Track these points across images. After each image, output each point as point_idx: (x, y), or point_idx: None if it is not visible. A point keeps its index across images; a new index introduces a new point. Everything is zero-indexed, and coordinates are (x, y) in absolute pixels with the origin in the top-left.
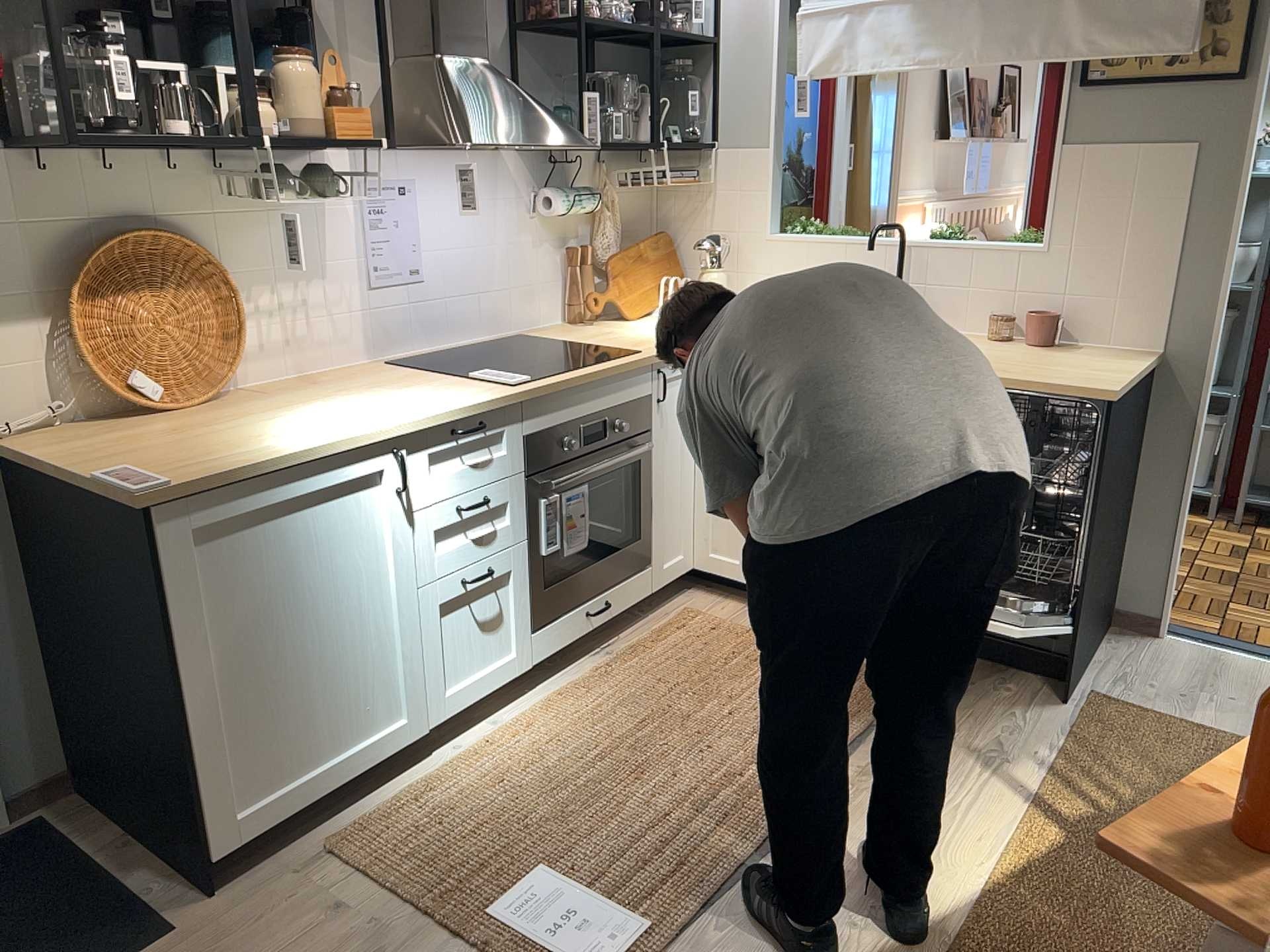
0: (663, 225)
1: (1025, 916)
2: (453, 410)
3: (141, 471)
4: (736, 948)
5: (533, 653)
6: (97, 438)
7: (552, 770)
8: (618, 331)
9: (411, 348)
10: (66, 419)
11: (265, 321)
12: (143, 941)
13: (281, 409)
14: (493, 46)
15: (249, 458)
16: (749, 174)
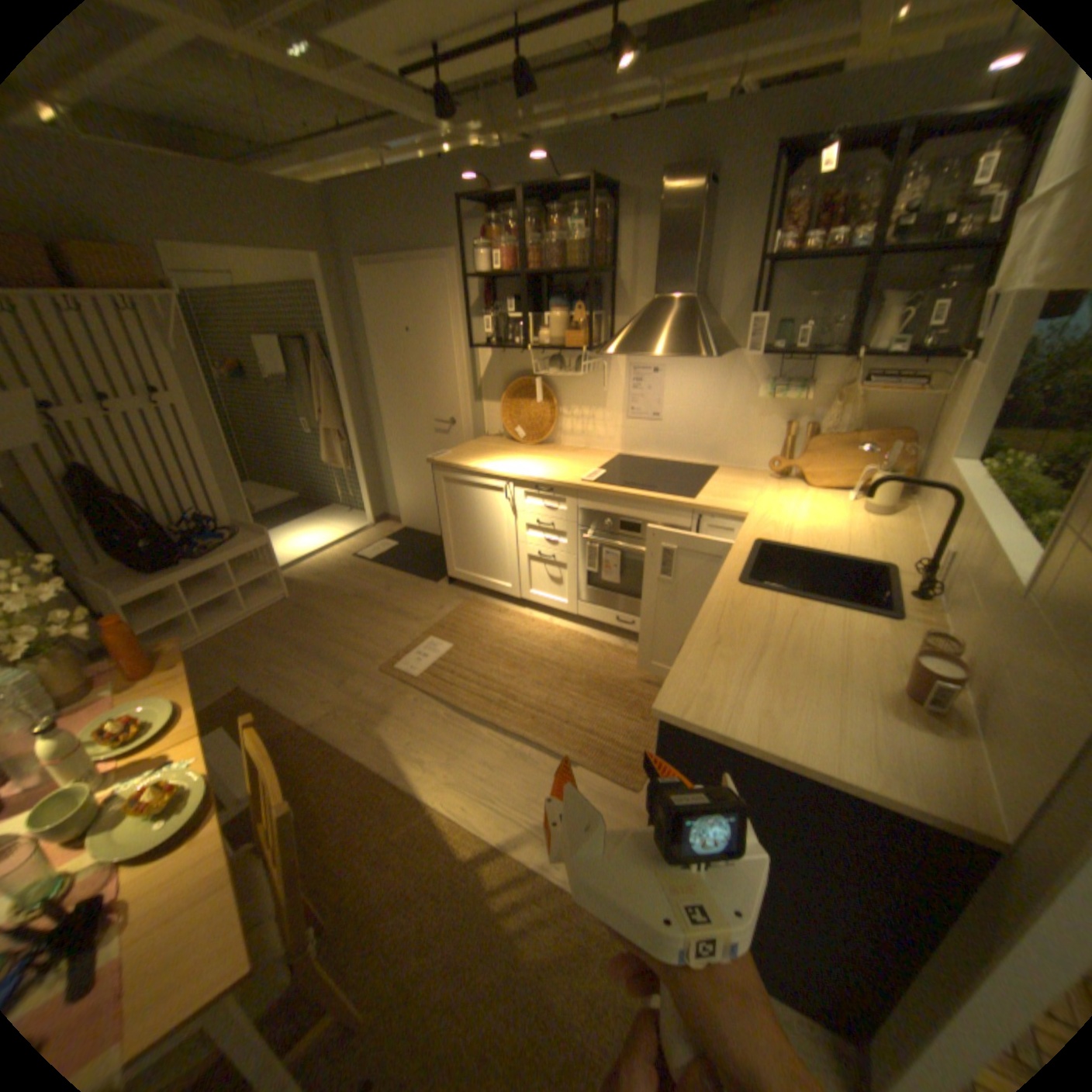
0: (937, 424)
1: (400, 817)
2: (533, 478)
3: (446, 454)
4: (404, 704)
5: (577, 608)
6: (489, 444)
7: (514, 639)
8: (764, 488)
9: (646, 453)
10: (504, 436)
11: (573, 420)
12: (432, 579)
13: (530, 455)
14: (749, 277)
15: (461, 462)
16: (972, 391)
